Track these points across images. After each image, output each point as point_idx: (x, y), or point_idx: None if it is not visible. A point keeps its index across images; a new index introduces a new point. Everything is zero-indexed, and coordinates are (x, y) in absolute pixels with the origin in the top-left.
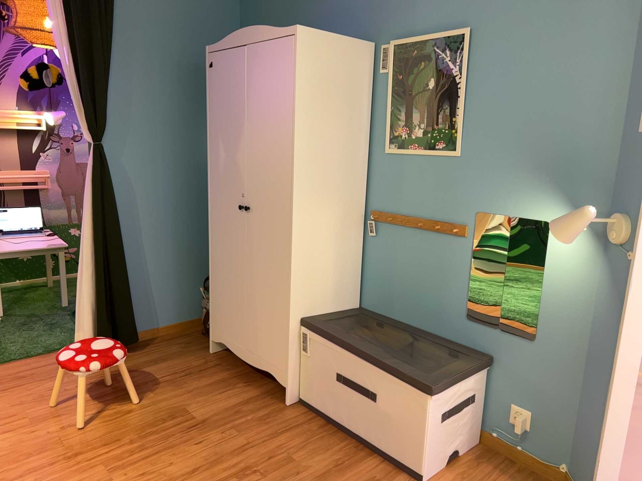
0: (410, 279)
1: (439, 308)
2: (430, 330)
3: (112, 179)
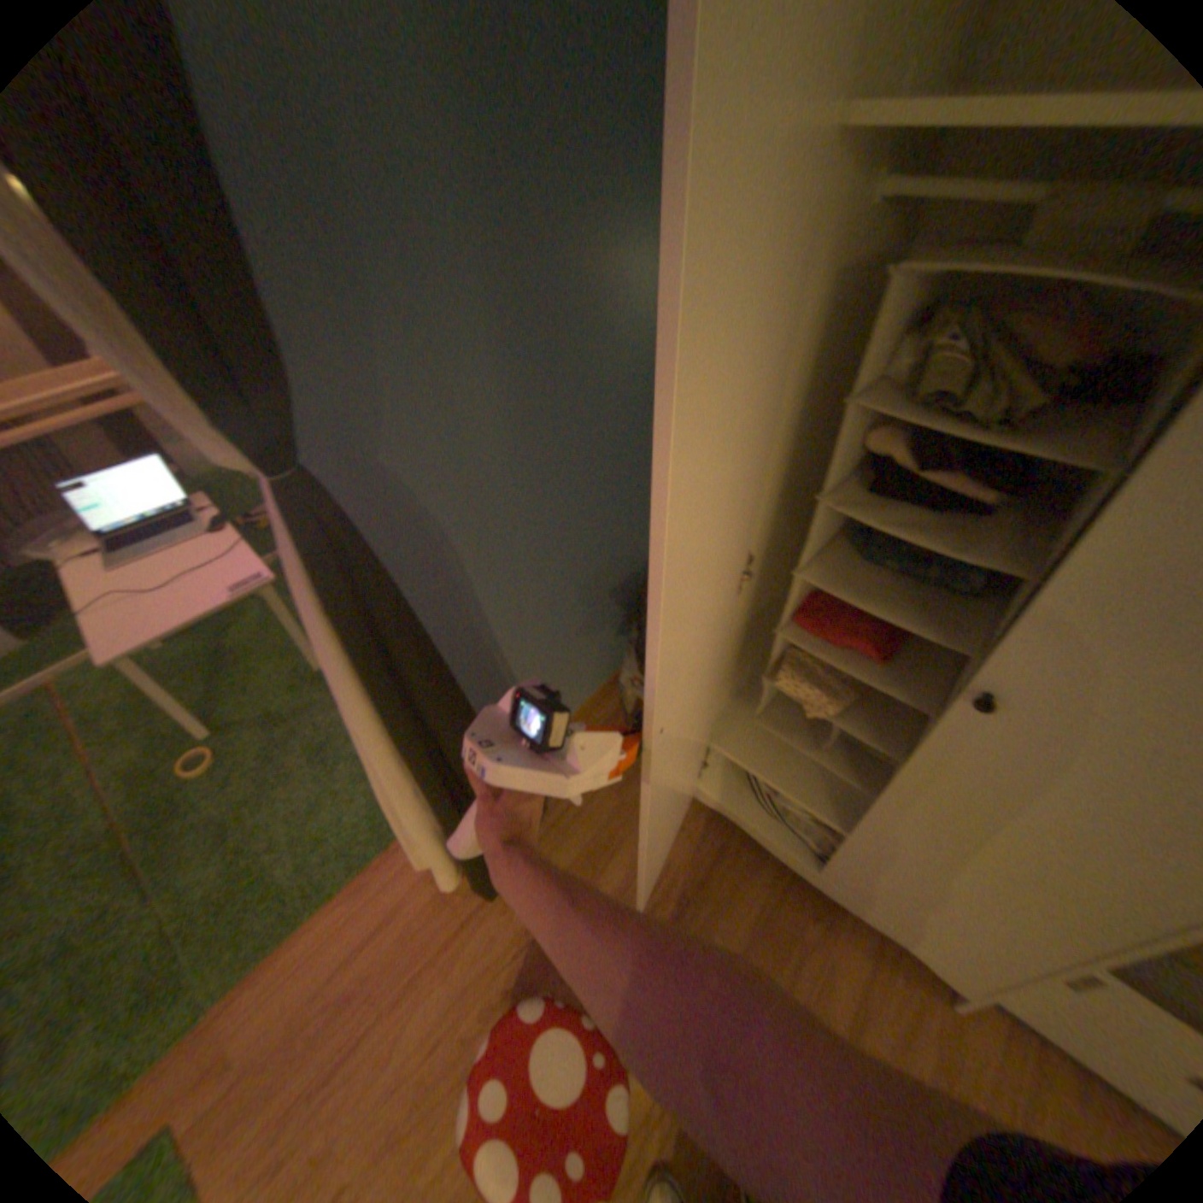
0: None
1: None
2: None
3: (378, 540)
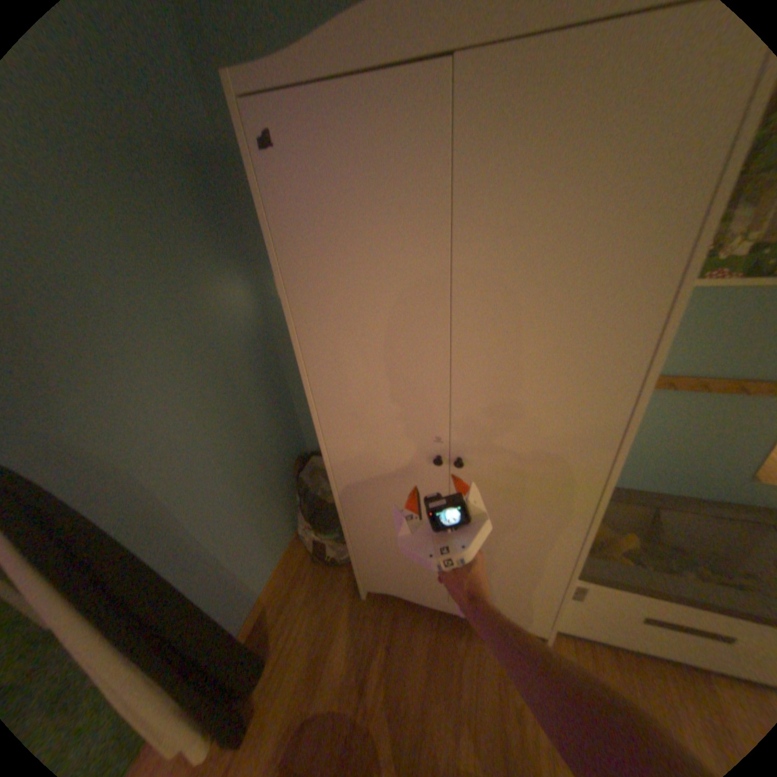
0: (658, 448)
1: (705, 473)
2: (682, 494)
3: (75, 495)
